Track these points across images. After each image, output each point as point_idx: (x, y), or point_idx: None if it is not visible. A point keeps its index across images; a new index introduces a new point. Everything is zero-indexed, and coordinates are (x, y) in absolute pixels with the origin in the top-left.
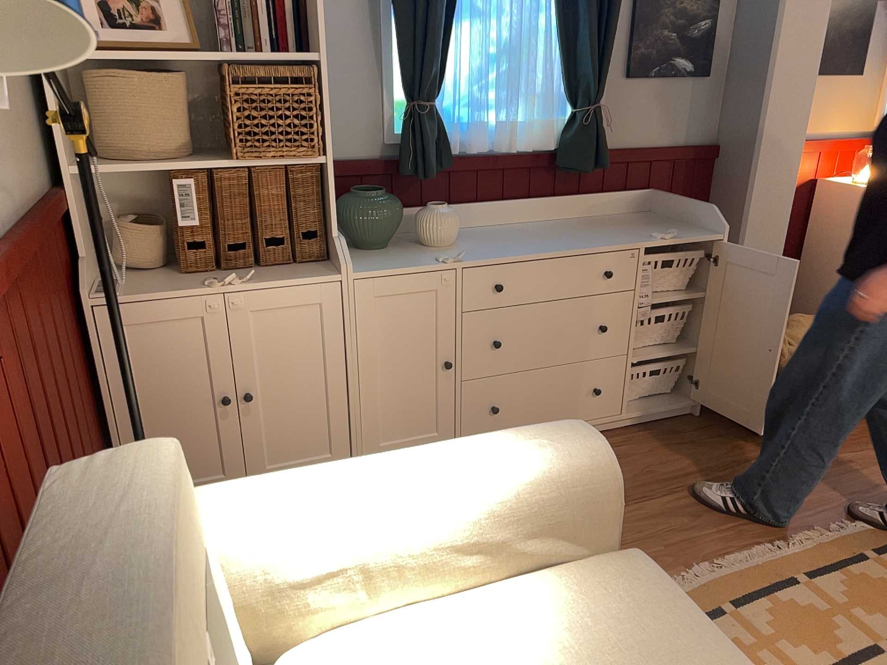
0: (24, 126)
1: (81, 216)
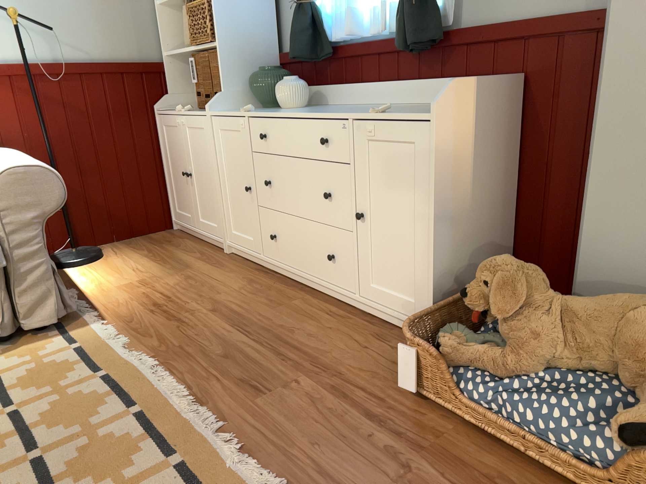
0: (133, 33)
1: (174, 77)
